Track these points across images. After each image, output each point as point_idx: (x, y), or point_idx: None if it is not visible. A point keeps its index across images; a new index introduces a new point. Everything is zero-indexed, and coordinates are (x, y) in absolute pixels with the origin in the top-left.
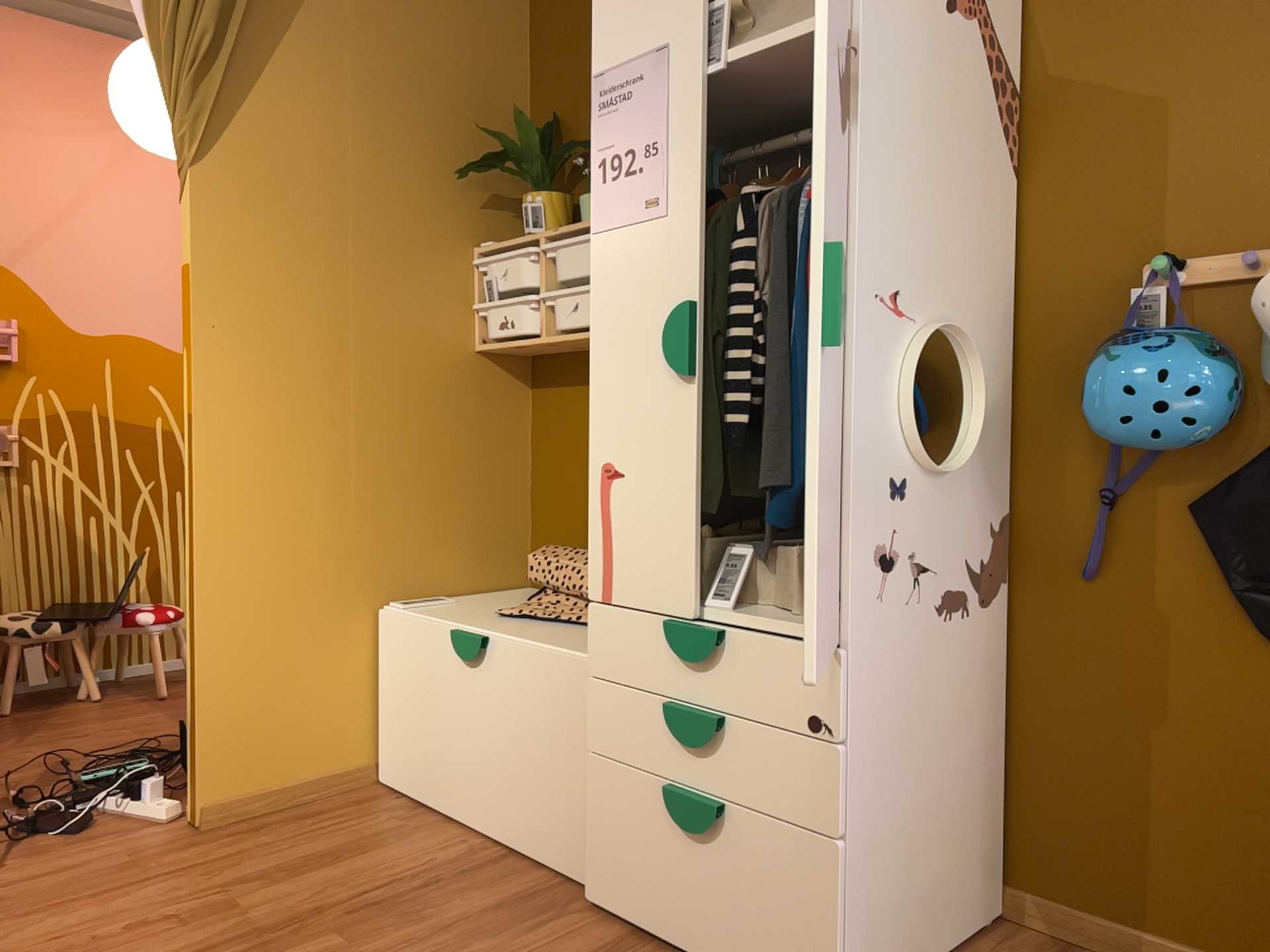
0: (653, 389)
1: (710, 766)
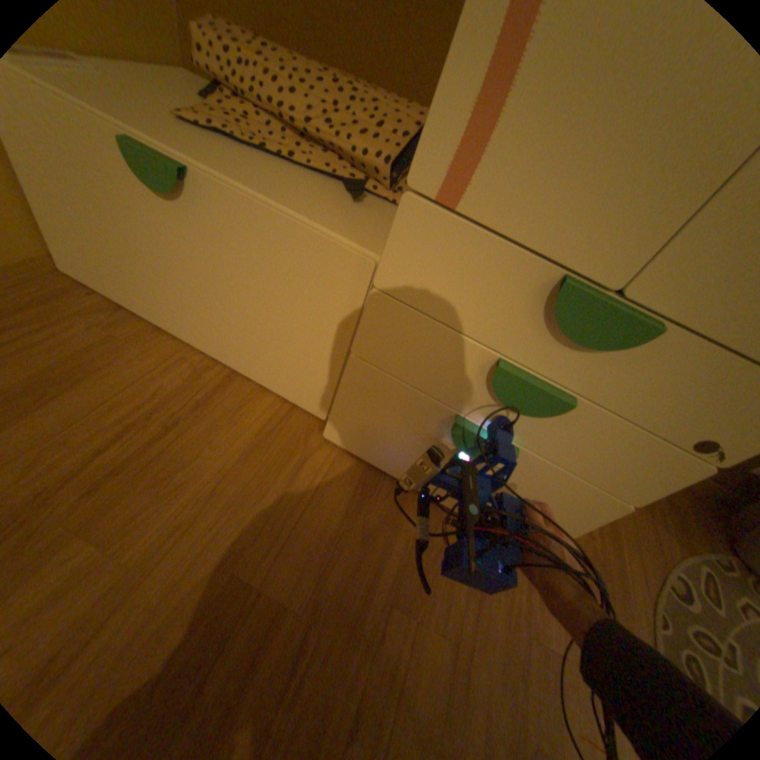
0: None
1: (523, 417)
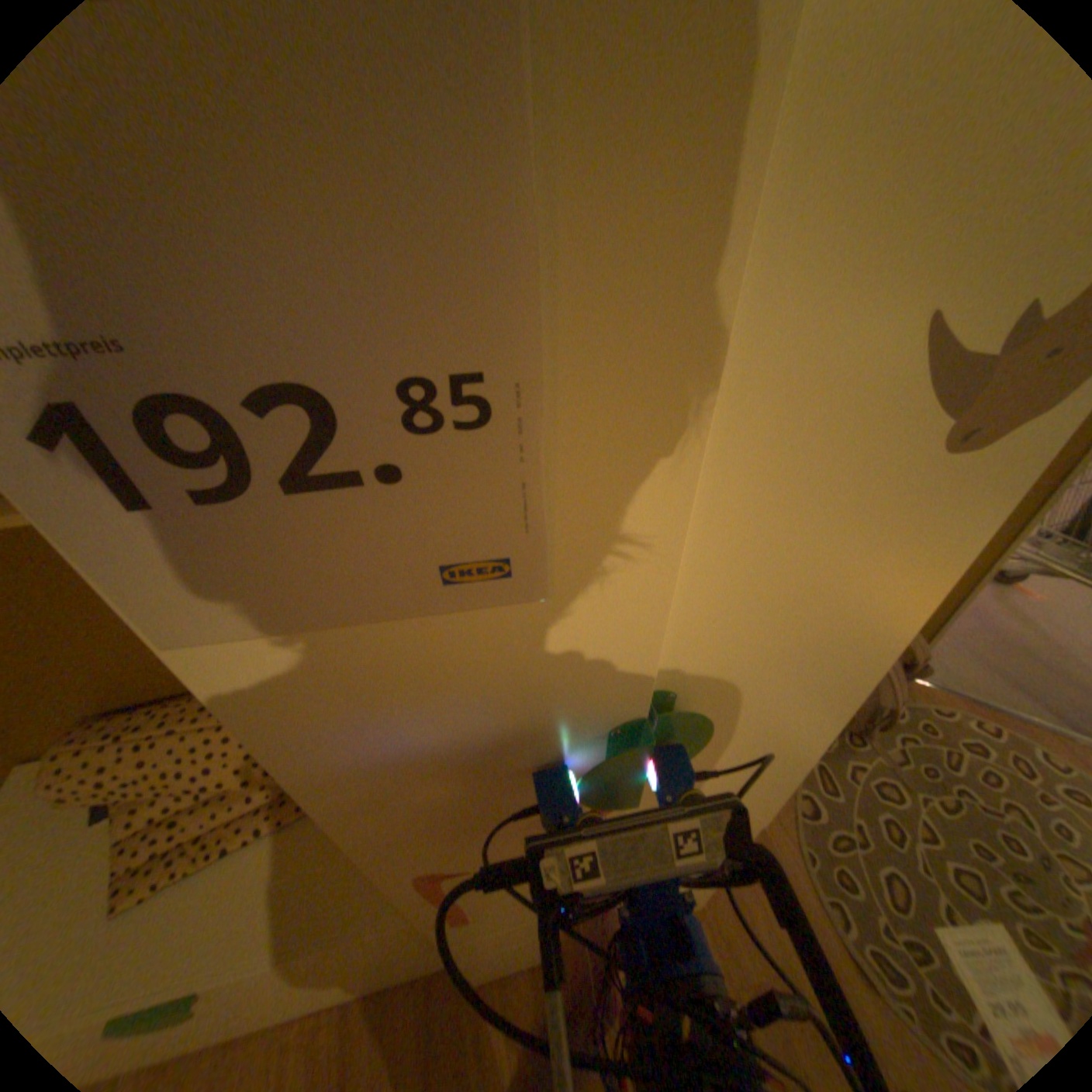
0: (525, 795)
1: None
